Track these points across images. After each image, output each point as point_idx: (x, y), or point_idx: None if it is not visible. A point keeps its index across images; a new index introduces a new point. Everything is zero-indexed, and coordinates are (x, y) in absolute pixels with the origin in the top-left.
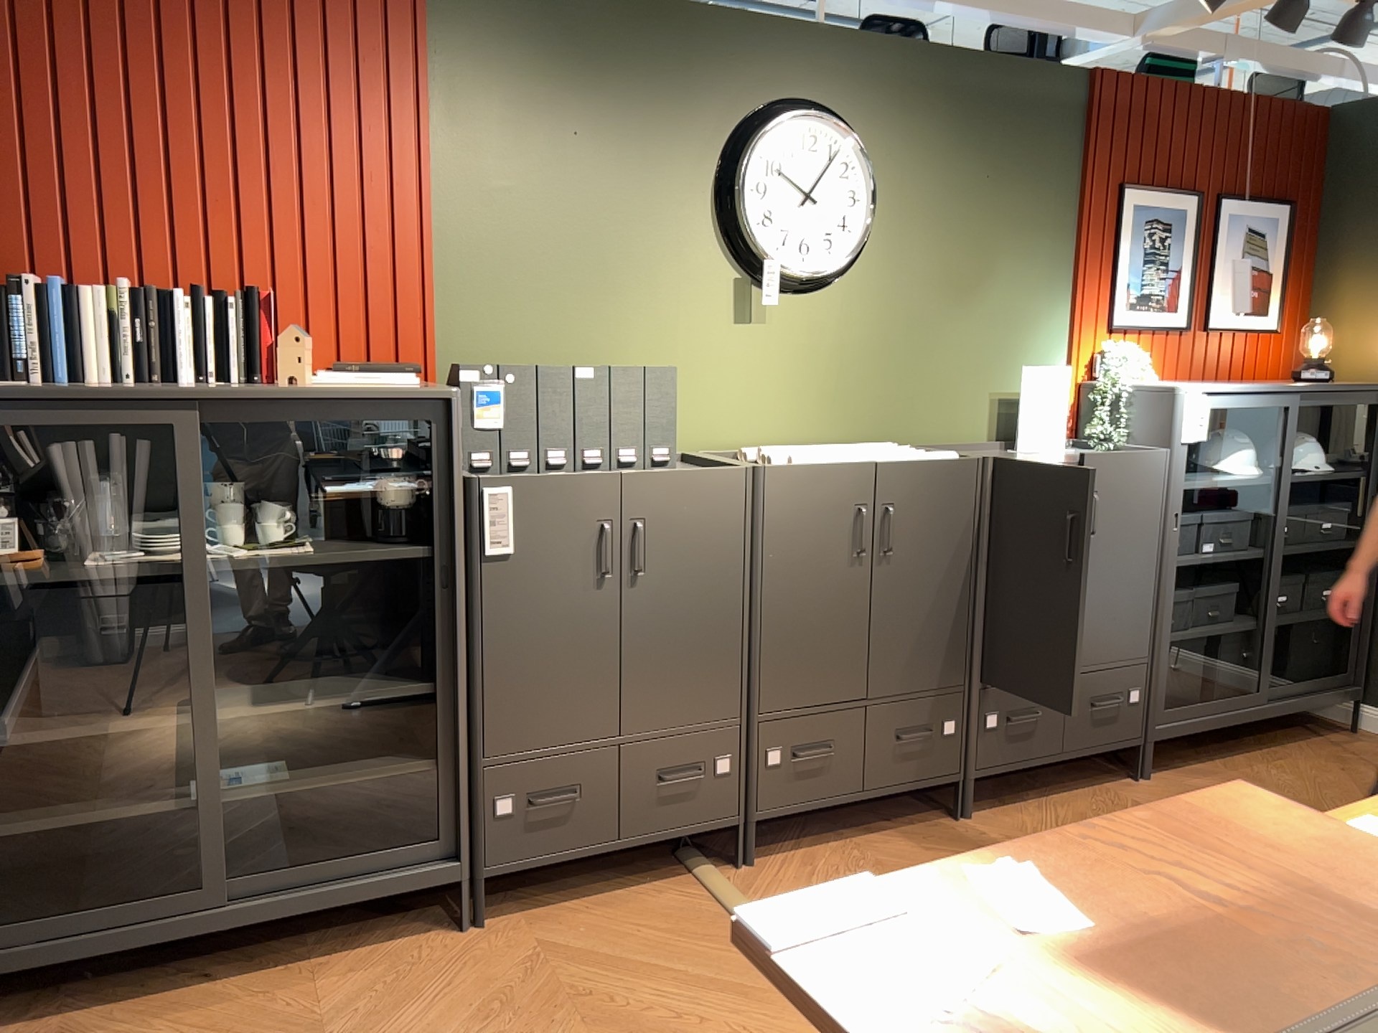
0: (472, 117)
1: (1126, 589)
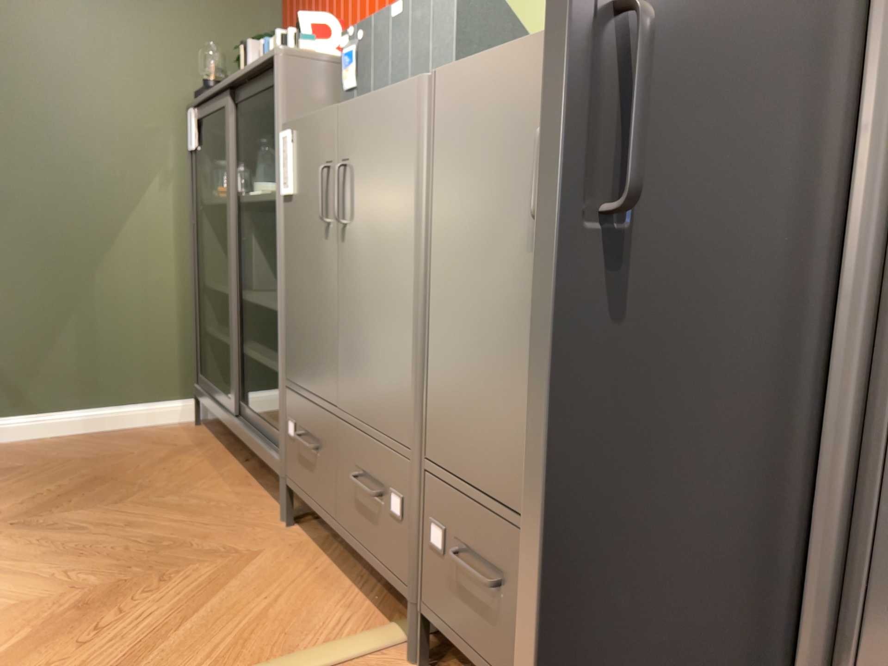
0: None
1: None
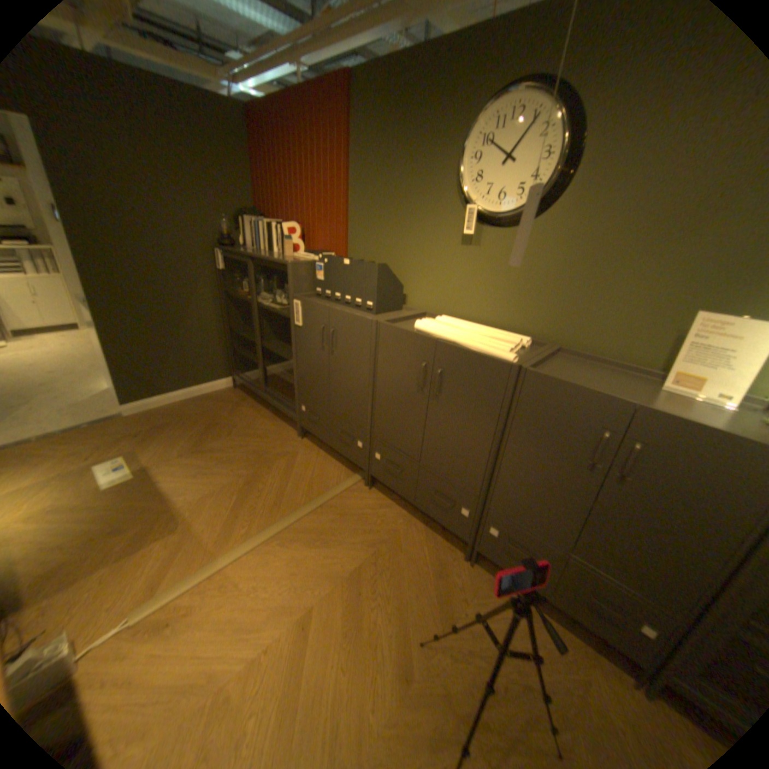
0: (362, 143)
1: (668, 547)
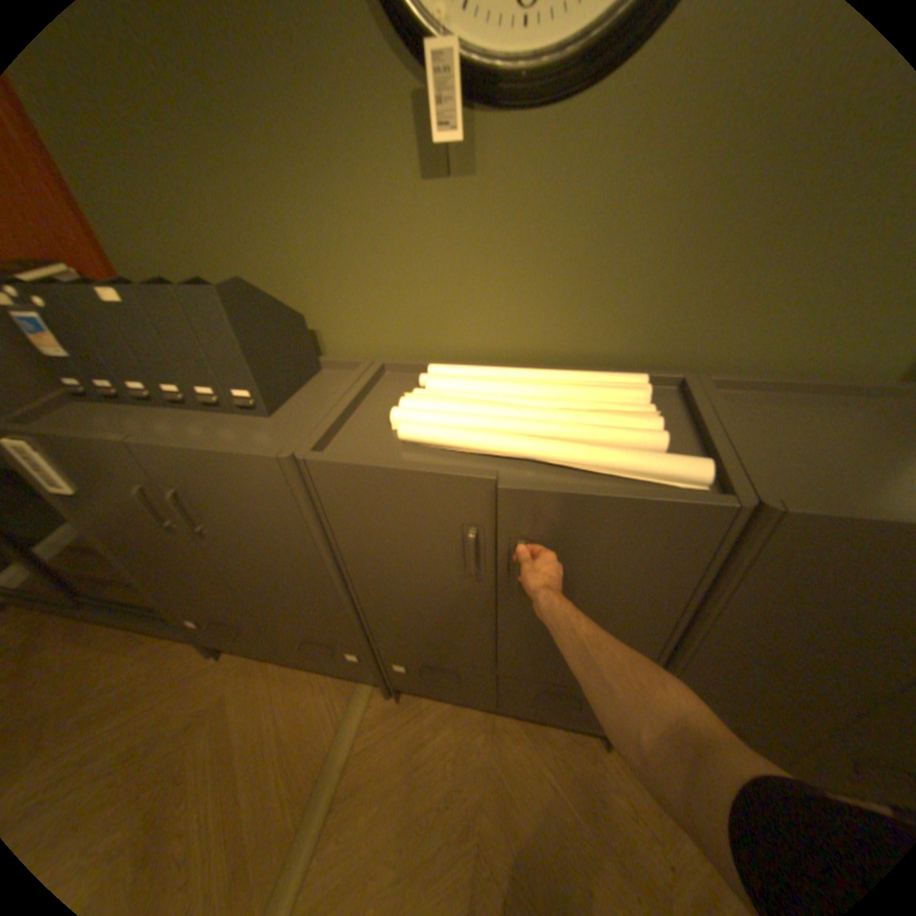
0: None
1: None
